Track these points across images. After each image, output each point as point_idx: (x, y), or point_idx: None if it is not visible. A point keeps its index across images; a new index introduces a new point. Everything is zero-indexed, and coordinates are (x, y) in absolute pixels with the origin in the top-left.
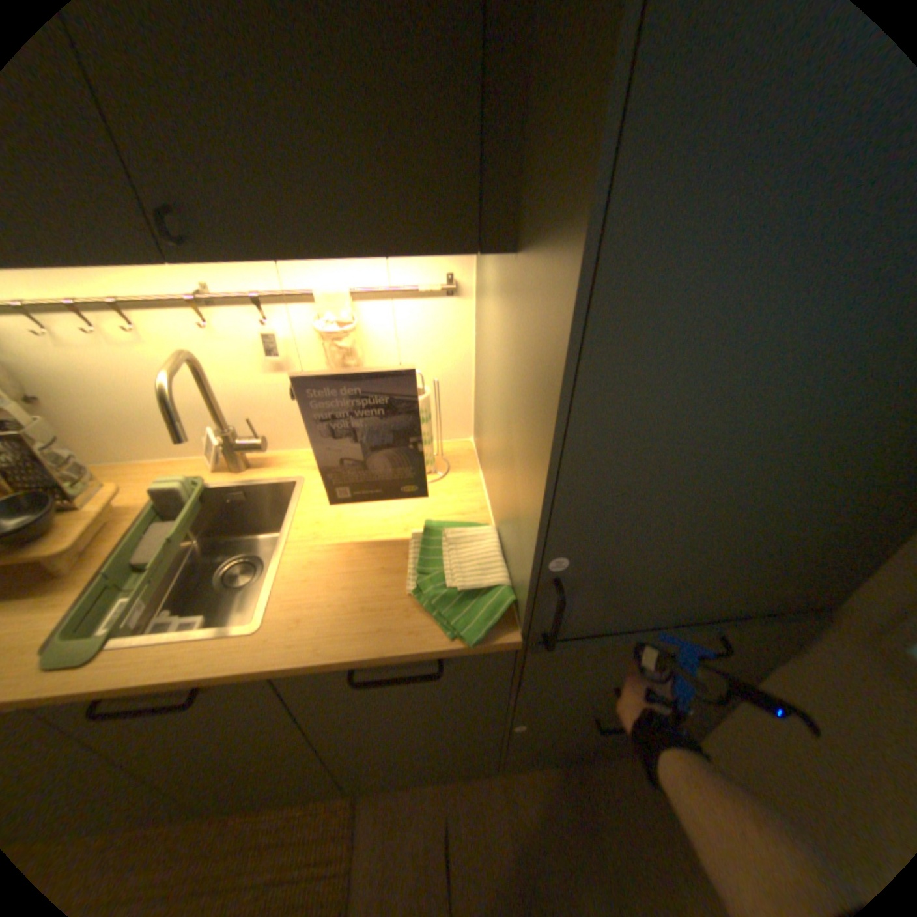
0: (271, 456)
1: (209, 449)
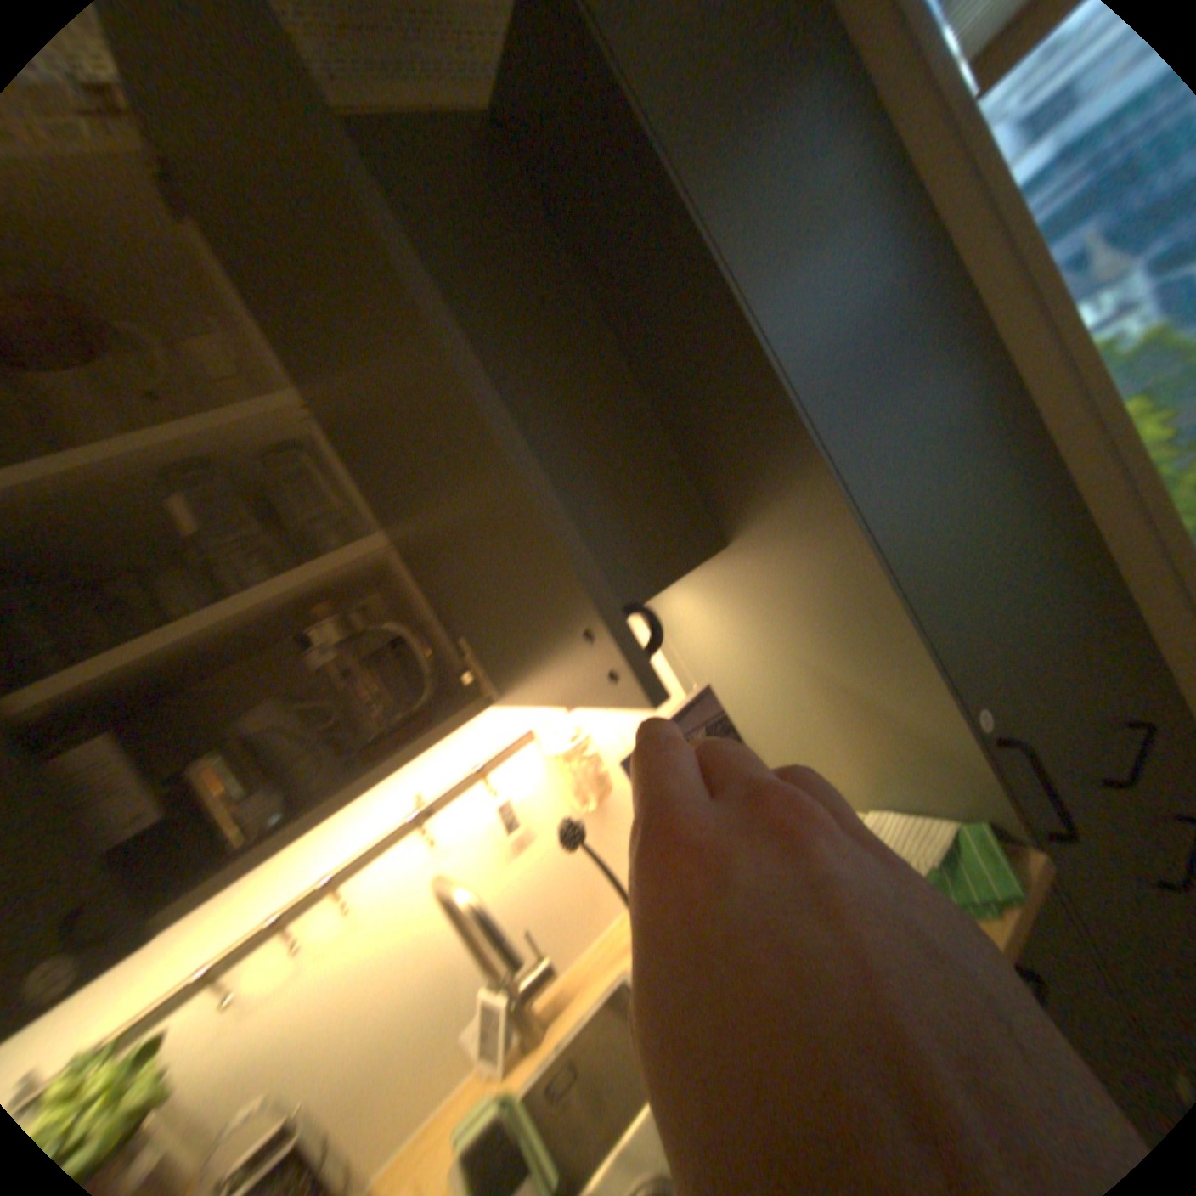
0: (557, 988)
1: (490, 1029)
